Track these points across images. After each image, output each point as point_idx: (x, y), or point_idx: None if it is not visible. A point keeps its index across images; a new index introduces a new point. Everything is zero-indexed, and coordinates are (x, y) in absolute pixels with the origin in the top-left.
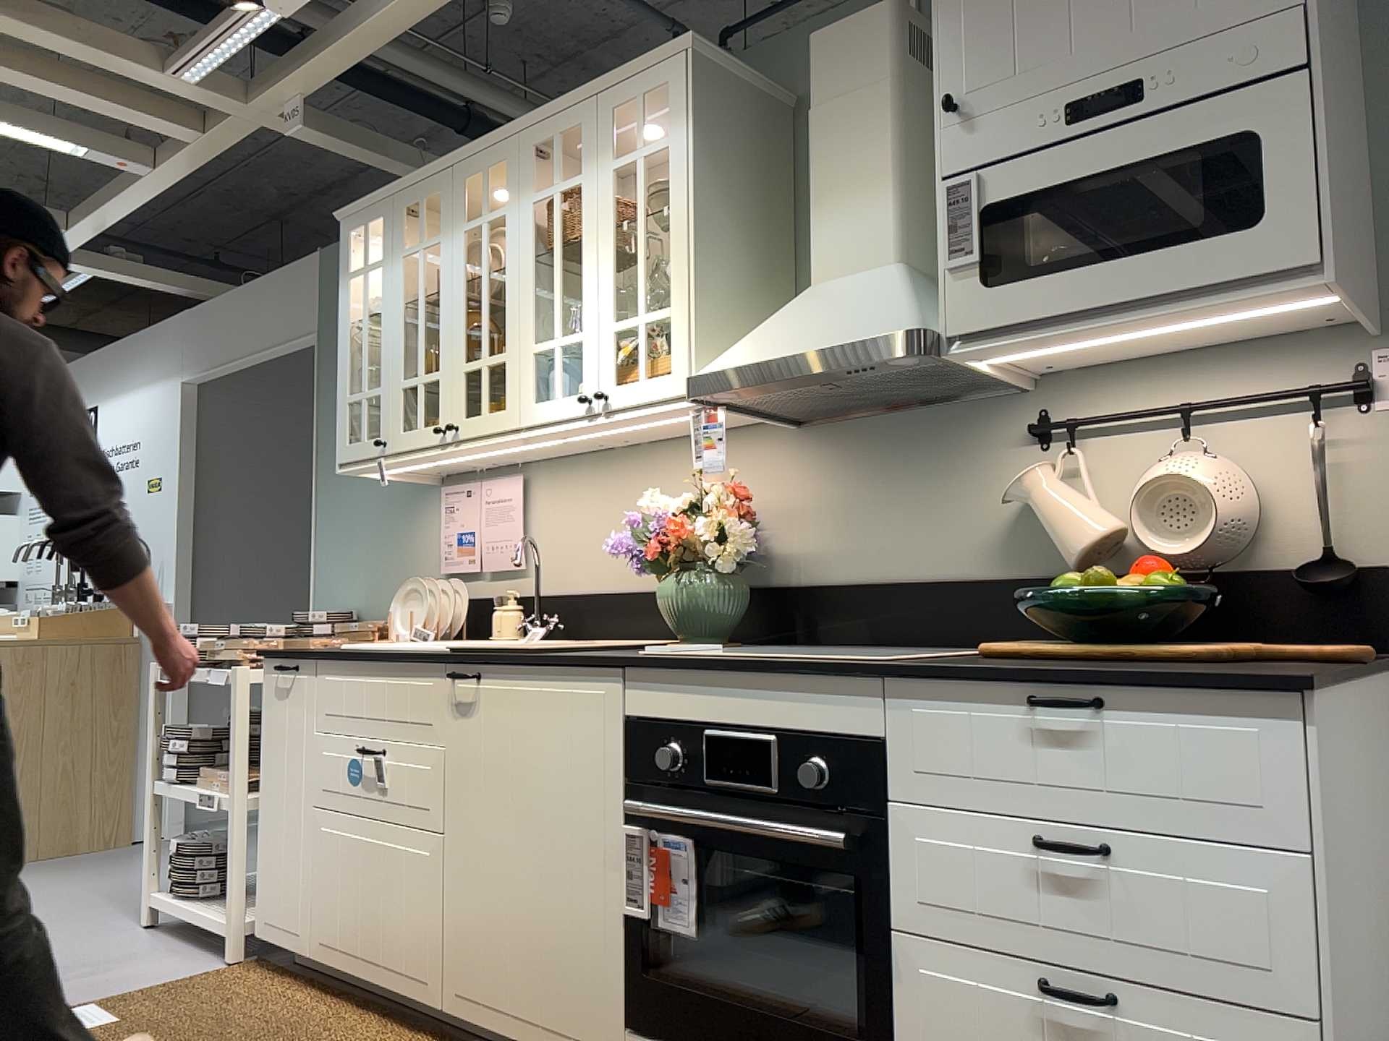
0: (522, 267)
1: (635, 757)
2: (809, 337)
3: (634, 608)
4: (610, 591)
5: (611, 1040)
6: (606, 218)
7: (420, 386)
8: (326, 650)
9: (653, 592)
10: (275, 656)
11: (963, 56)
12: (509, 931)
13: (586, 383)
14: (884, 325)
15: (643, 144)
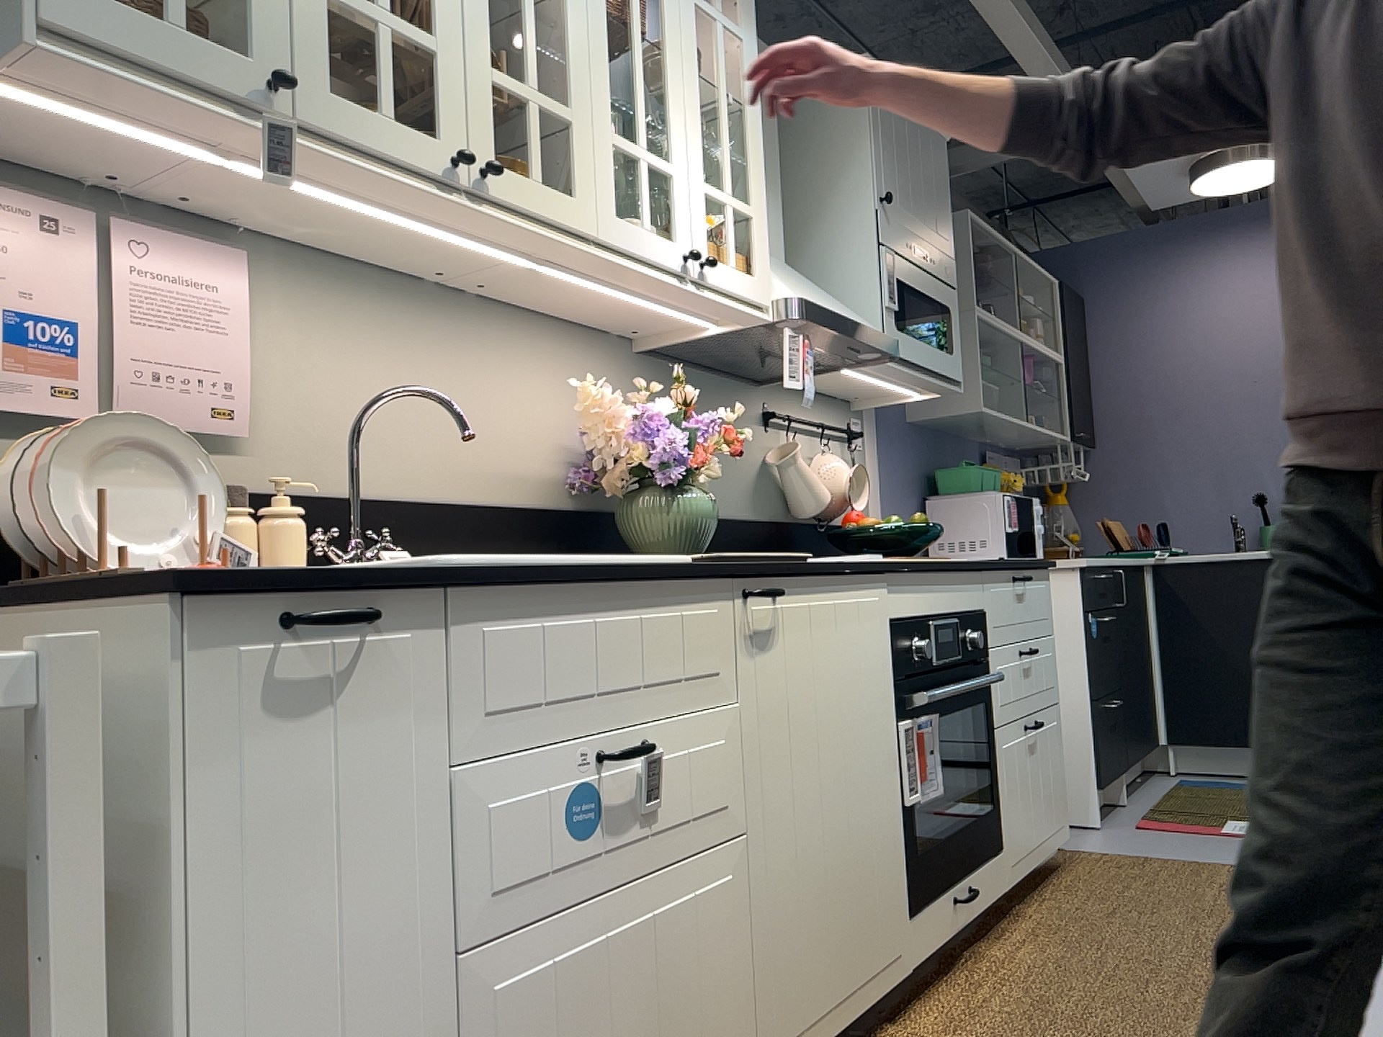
0: (593, 8)
1: (900, 654)
2: (840, 309)
3: (476, 528)
4: (430, 498)
5: (904, 936)
6: (692, 52)
7: (386, 33)
8: (420, 568)
9: (499, 506)
10: (271, 588)
11: (885, 172)
12: (826, 903)
13: (683, 235)
14: (874, 326)
15: (724, 13)
